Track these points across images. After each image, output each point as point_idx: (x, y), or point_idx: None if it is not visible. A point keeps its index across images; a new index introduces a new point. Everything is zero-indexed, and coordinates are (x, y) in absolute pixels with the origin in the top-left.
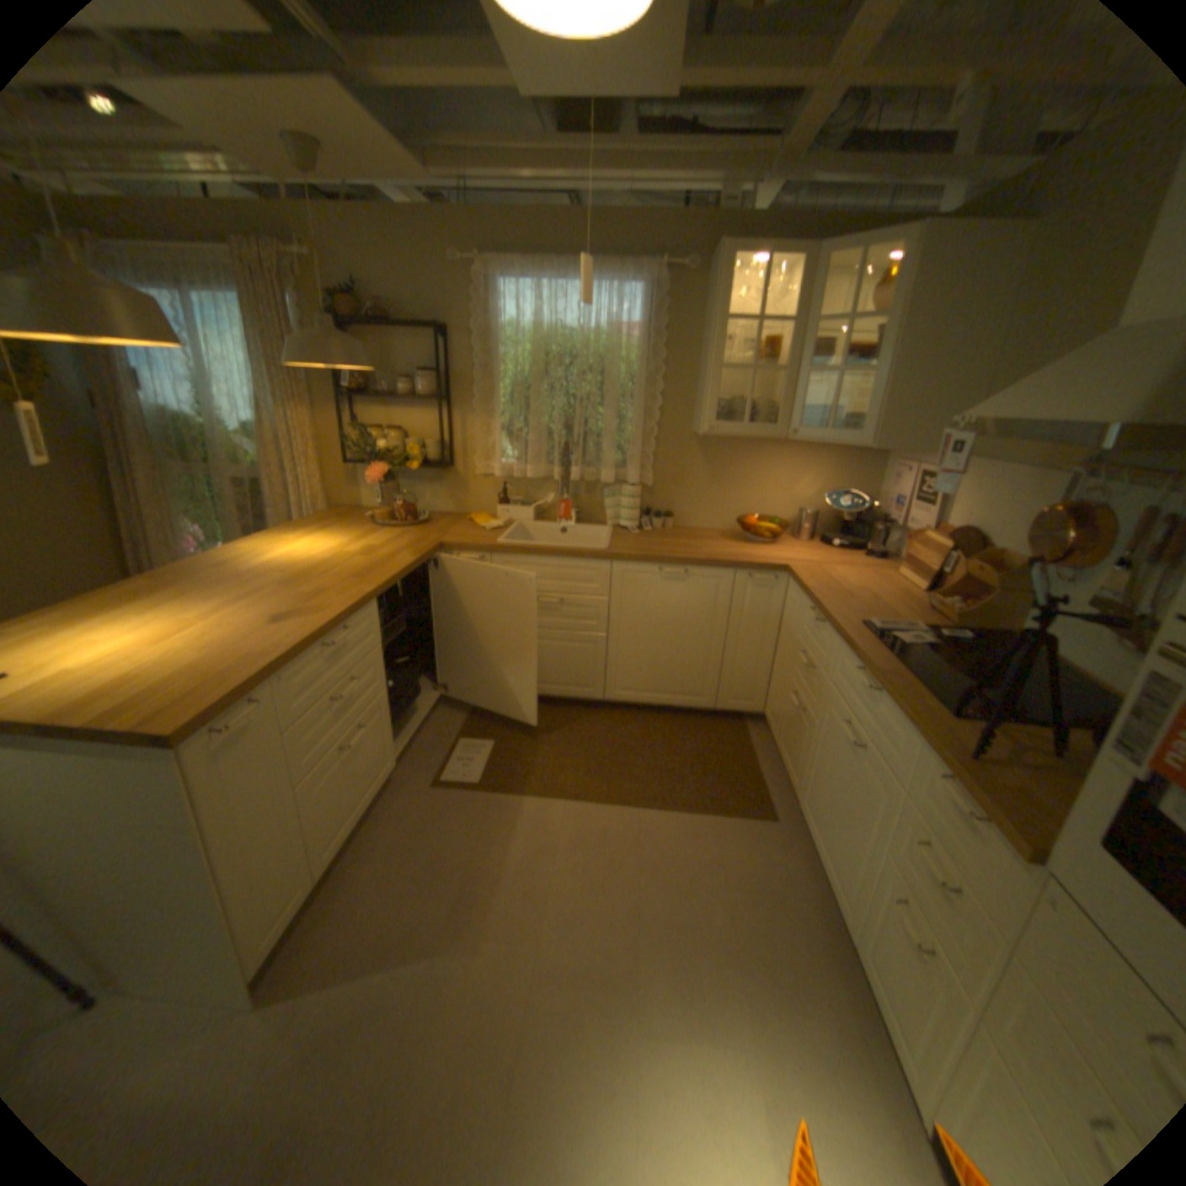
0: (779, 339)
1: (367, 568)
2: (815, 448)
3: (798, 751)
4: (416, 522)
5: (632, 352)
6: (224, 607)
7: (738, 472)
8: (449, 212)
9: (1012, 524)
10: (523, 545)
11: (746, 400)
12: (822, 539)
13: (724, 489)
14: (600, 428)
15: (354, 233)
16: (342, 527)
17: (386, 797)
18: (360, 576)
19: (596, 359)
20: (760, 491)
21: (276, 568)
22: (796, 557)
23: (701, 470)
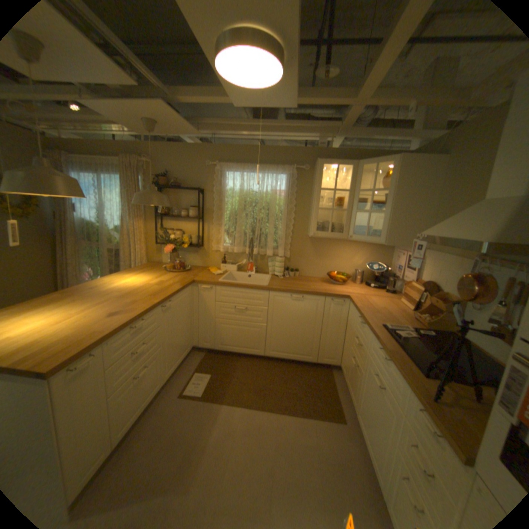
0: (343, 197)
1: (158, 291)
2: (361, 243)
3: (356, 388)
4: (184, 270)
5: (281, 201)
6: (89, 308)
7: (328, 252)
8: (208, 146)
9: (450, 281)
10: (230, 282)
11: (329, 222)
12: (366, 283)
13: (321, 259)
14: (267, 232)
15: (169, 153)
16: (151, 271)
17: (155, 403)
18: (154, 295)
19: (266, 204)
20: (338, 261)
21: (117, 290)
22: (354, 291)
23: (311, 251)
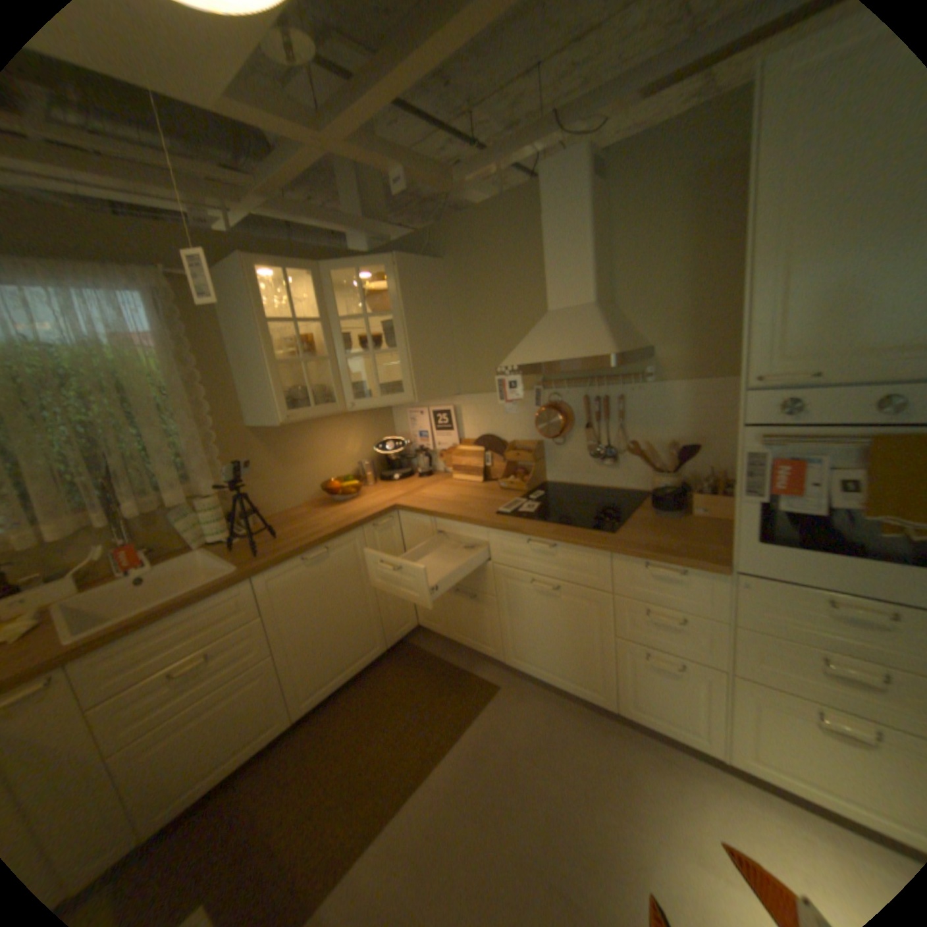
0: (303, 337)
1: None
2: (347, 416)
3: (482, 628)
4: None
5: (150, 363)
6: None
7: (299, 451)
8: None
9: (509, 425)
10: (116, 624)
11: (301, 388)
12: (383, 479)
13: (292, 469)
14: (135, 451)
15: None
16: None
17: None
18: None
19: (104, 375)
20: (322, 460)
21: None
22: (388, 497)
23: (266, 459)
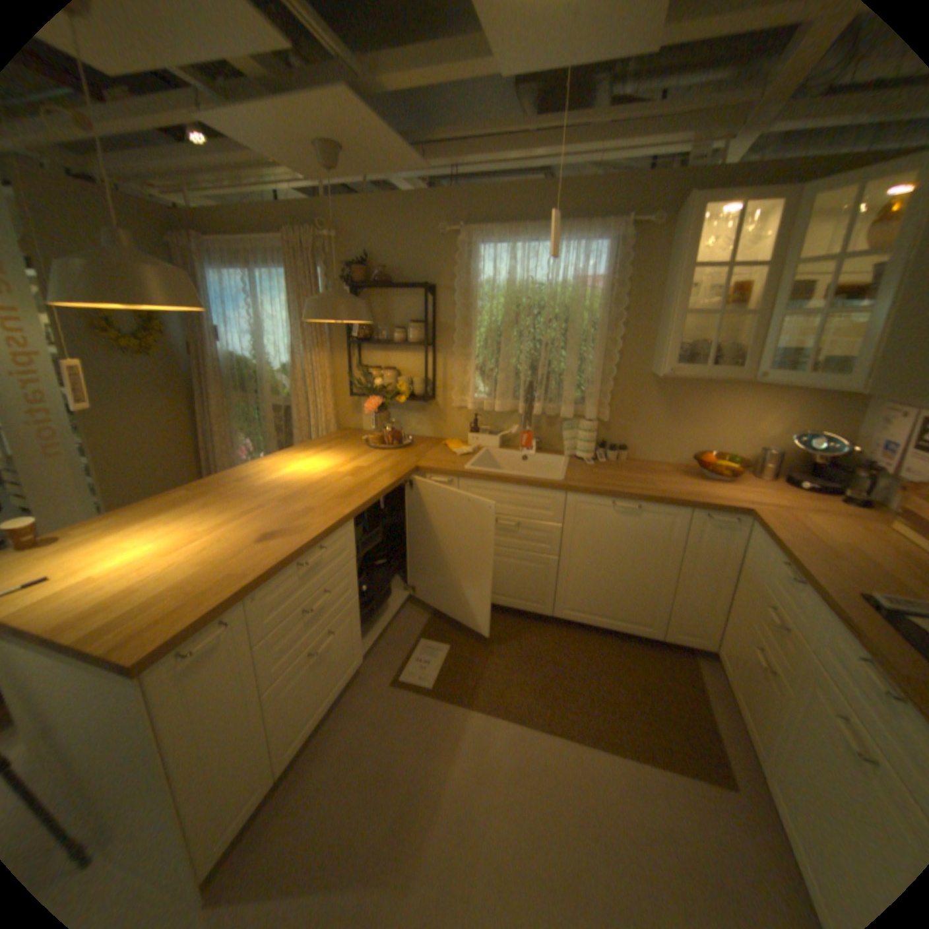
0: (750, 282)
1: (351, 489)
2: (783, 388)
3: (766, 717)
4: (400, 445)
5: (596, 301)
6: (230, 521)
7: (698, 410)
8: (443, 193)
9: None
10: (487, 471)
11: (711, 342)
12: (790, 480)
13: (681, 425)
14: (562, 368)
15: (370, 216)
16: (343, 447)
17: (352, 691)
18: (344, 497)
19: (562, 308)
20: (720, 428)
21: (282, 485)
22: (762, 499)
23: (659, 407)
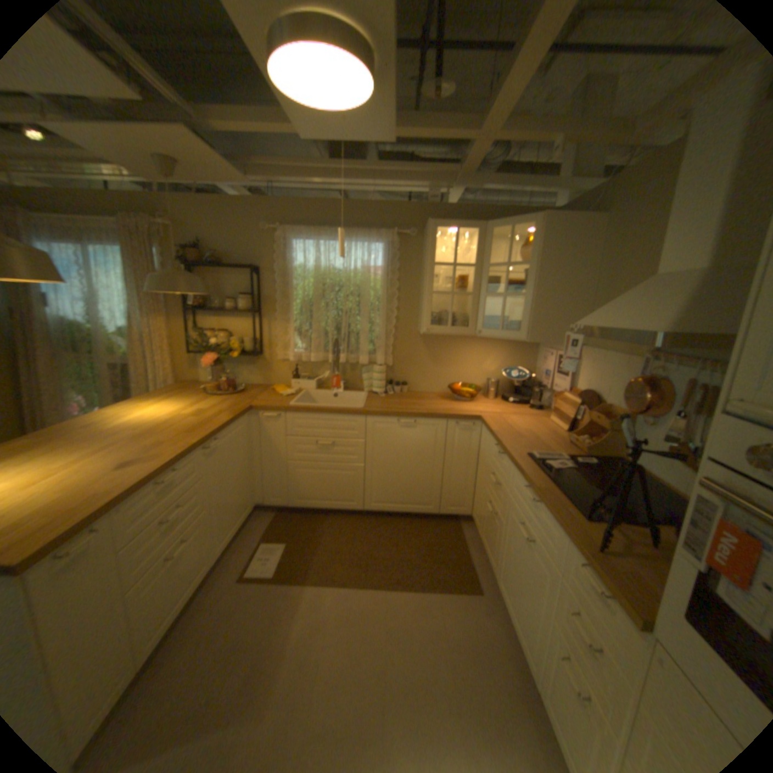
0: (467, 275)
1: (197, 424)
2: (495, 340)
3: (495, 543)
4: (236, 390)
5: (378, 283)
6: (87, 456)
7: (448, 355)
8: (263, 200)
9: (615, 388)
10: (308, 405)
11: (449, 312)
12: (503, 397)
13: (440, 366)
14: (359, 329)
15: (202, 211)
16: (184, 395)
17: (204, 592)
18: (191, 430)
19: (356, 287)
20: (463, 367)
21: (131, 426)
22: (487, 409)
23: (425, 354)
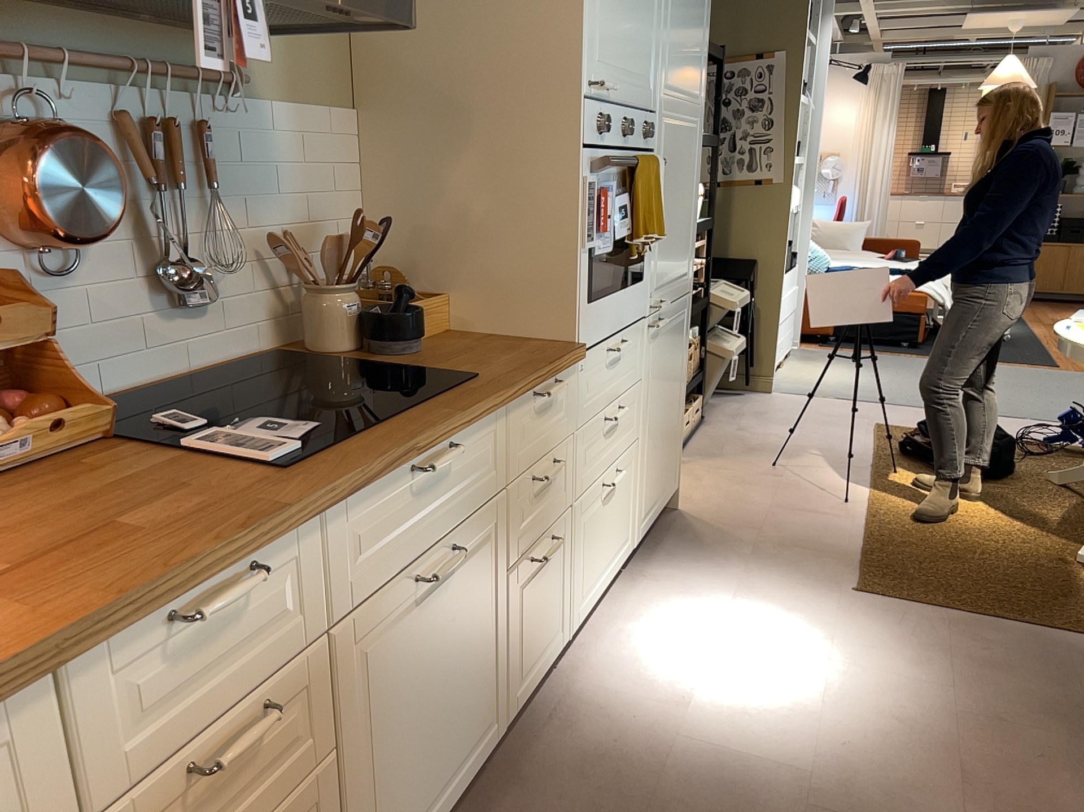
0: None
1: None
2: None
3: None
4: None
5: None
6: None
7: None
8: None
9: None
10: None
11: None
12: None
13: None
14: None
15: None
16: None
17: None
18: None
19: None
20: None
21: None
22: None
23: None
